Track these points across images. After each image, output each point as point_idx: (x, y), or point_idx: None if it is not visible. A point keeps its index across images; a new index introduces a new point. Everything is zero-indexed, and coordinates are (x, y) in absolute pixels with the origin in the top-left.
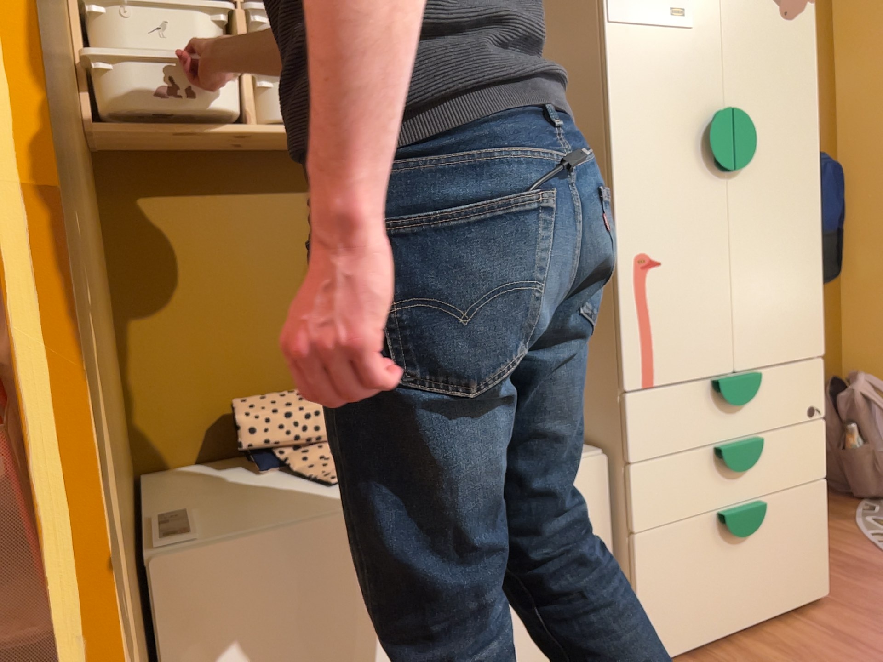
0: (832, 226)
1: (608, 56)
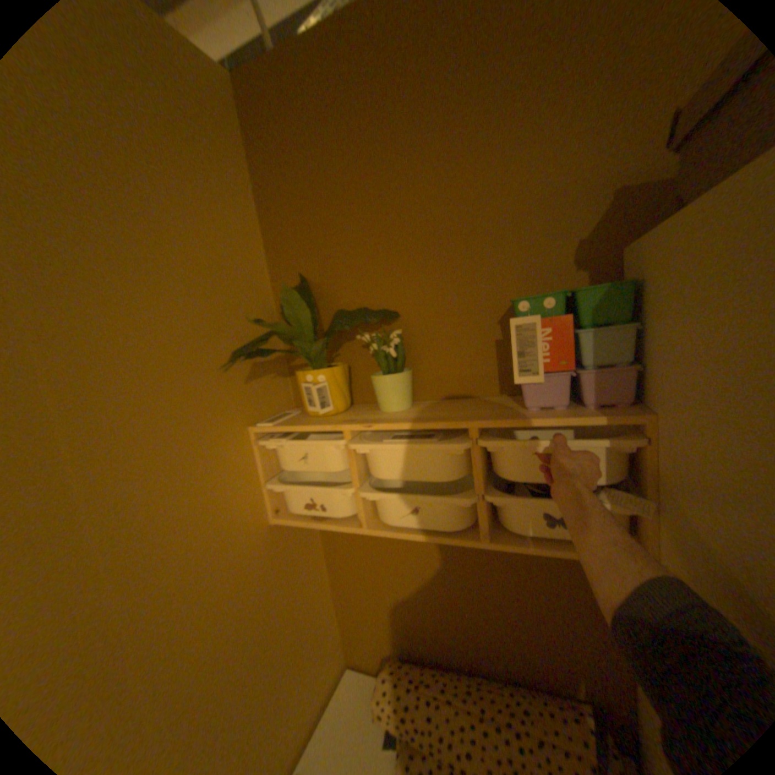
0: None
1: None
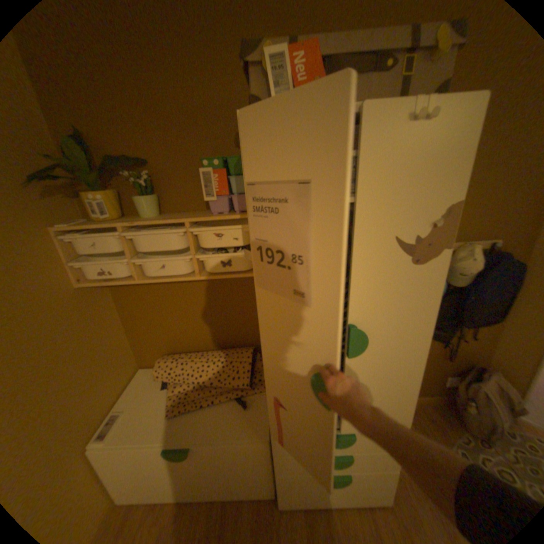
0: (503, 299)
1: (258, 301)
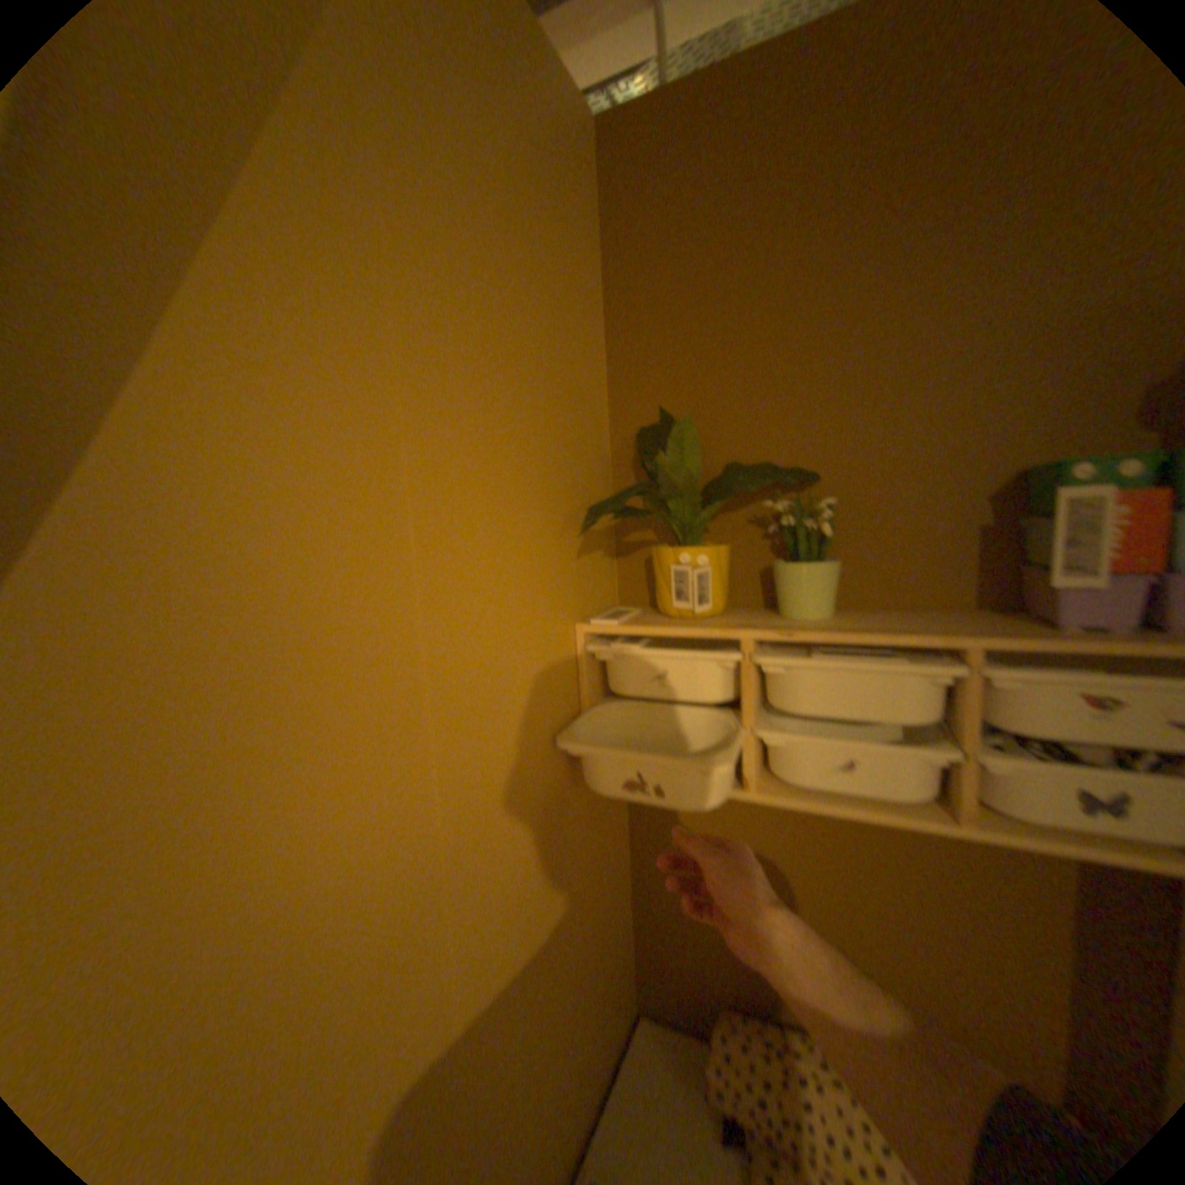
0: None
1: None
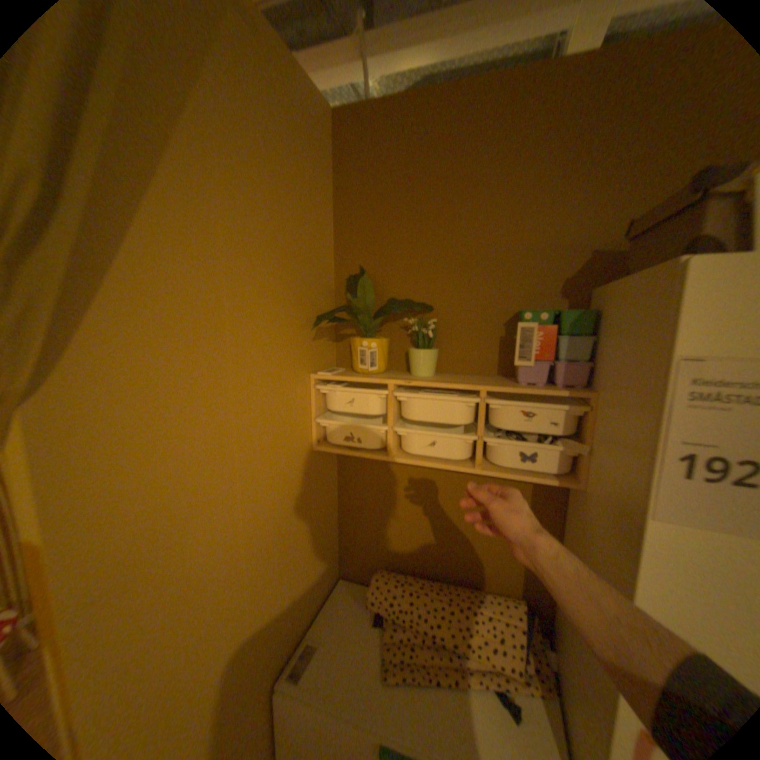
0: None
1: (644, 546)
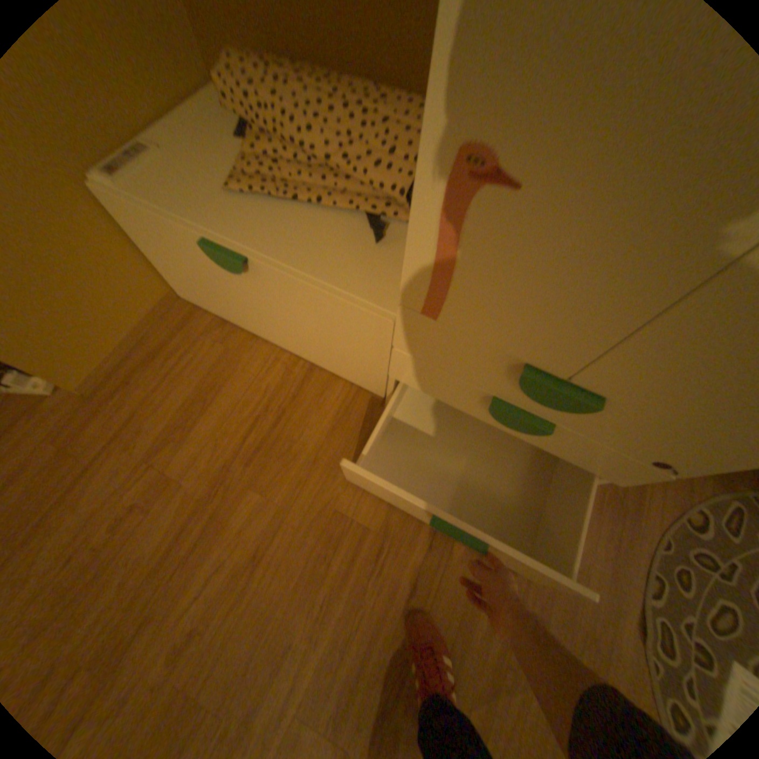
0: None
1: None
